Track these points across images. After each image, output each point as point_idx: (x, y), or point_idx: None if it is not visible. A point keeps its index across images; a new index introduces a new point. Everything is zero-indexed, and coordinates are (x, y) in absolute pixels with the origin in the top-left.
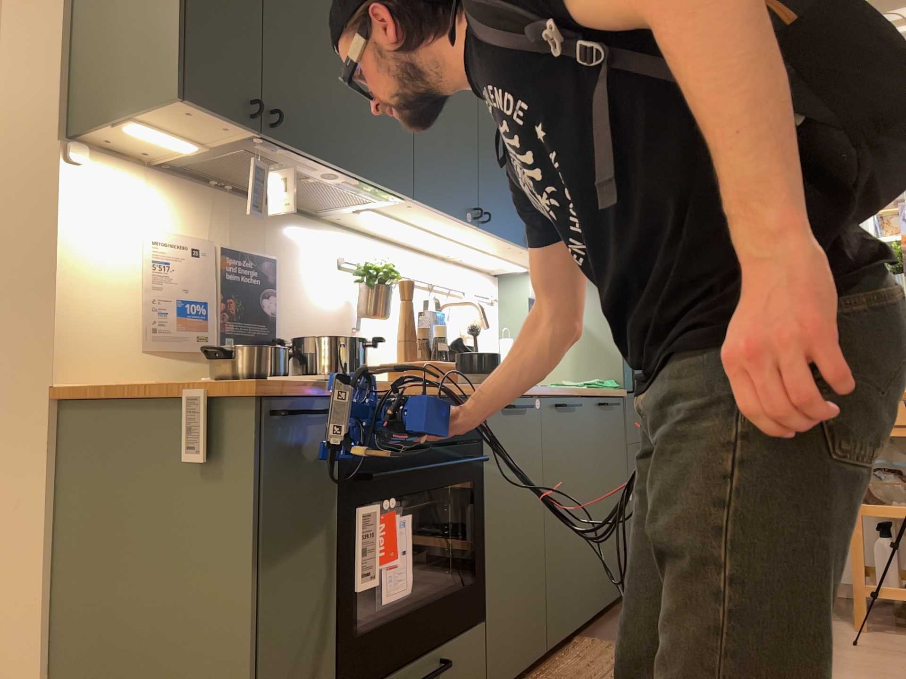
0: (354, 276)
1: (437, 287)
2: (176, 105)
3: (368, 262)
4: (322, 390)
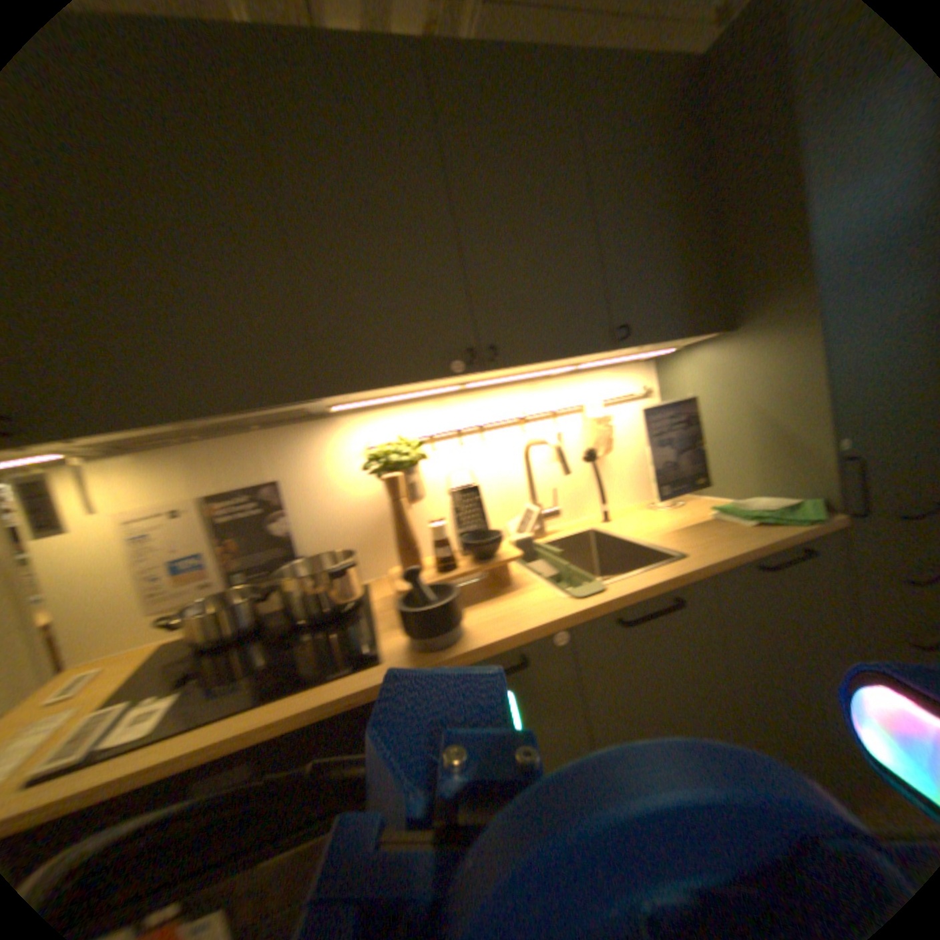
0: (370, 467)
1: (535, 415)
2: None
3: (385, 447)
4: None
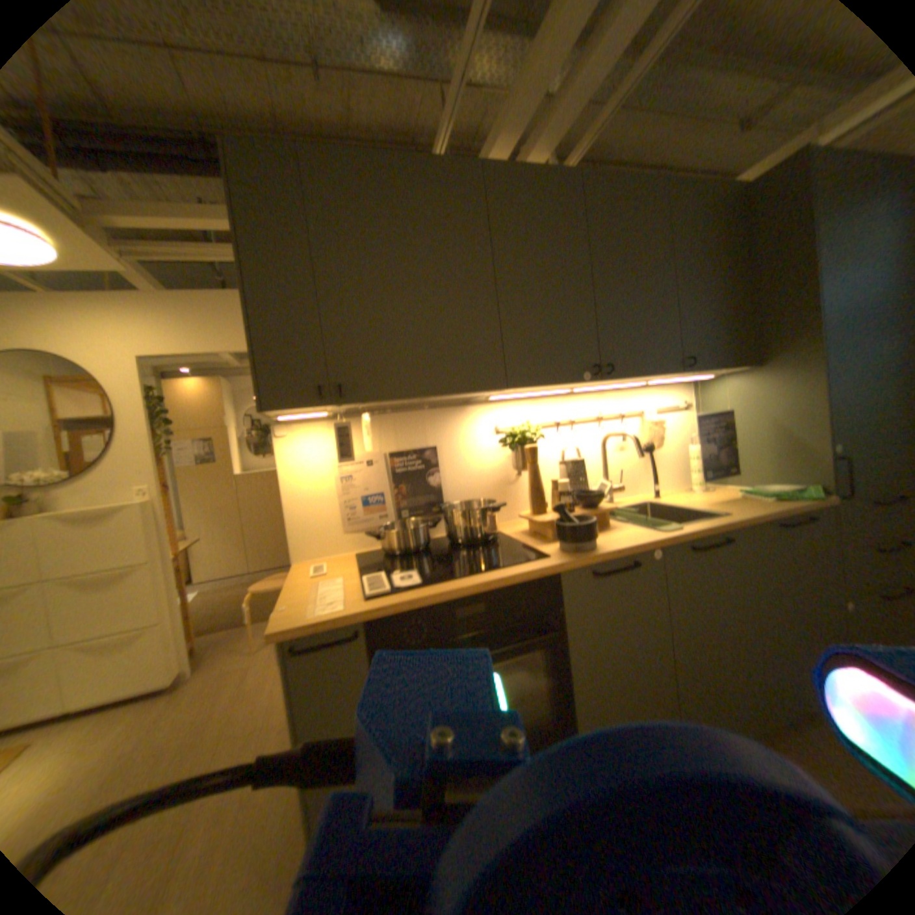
0: (501, 441)
1: (608, 415)
2: (267, 411)
3: (513, 427)
4: (340, 621)
